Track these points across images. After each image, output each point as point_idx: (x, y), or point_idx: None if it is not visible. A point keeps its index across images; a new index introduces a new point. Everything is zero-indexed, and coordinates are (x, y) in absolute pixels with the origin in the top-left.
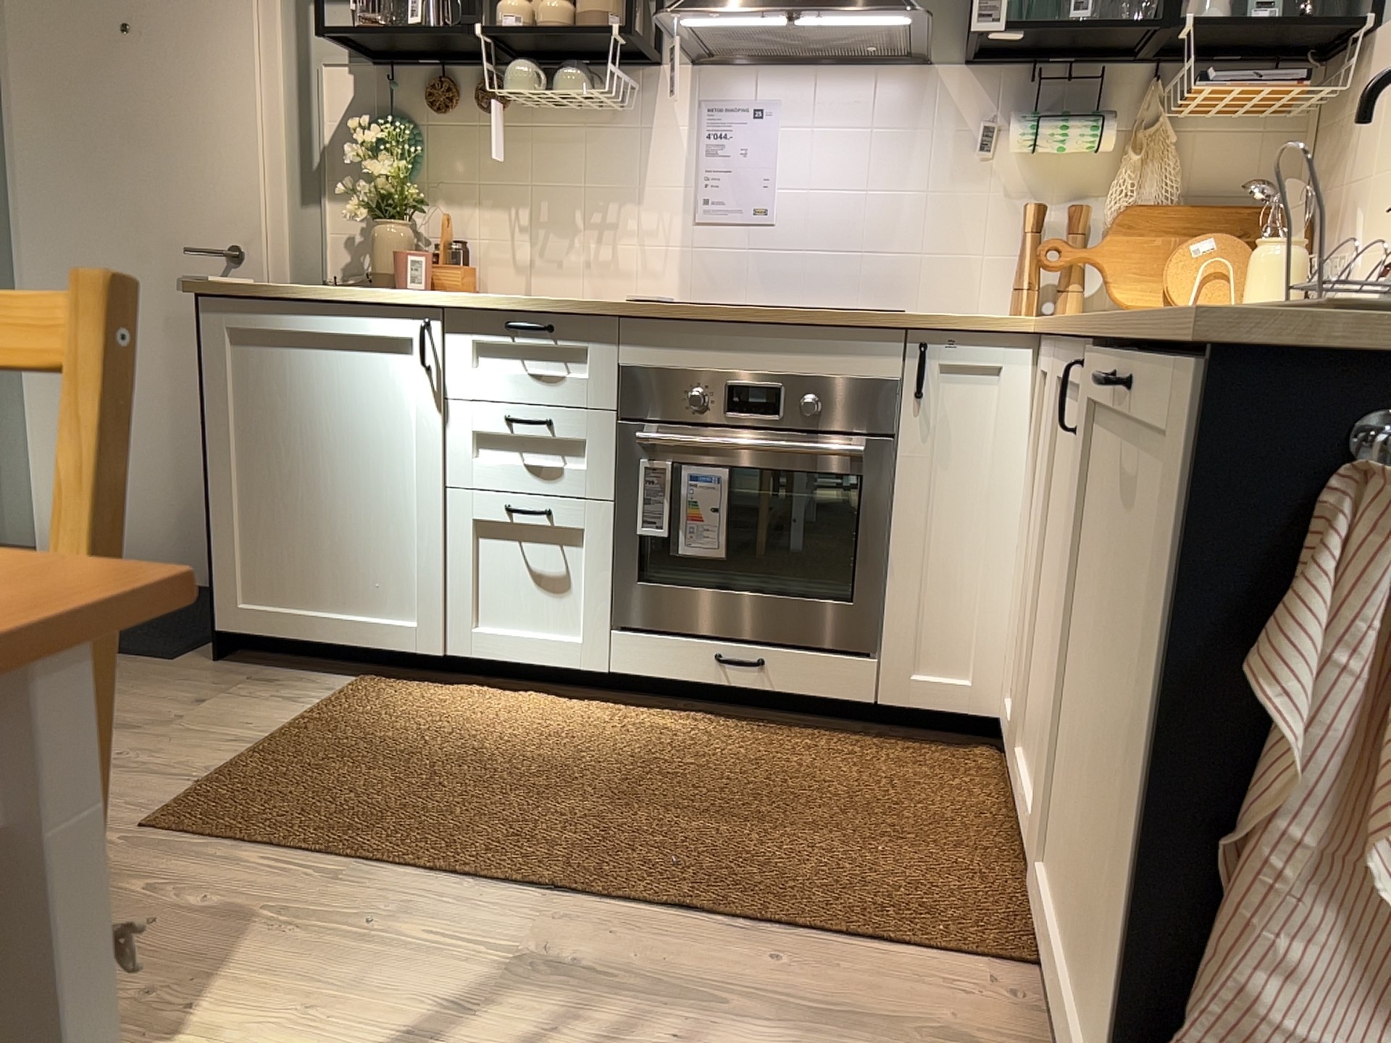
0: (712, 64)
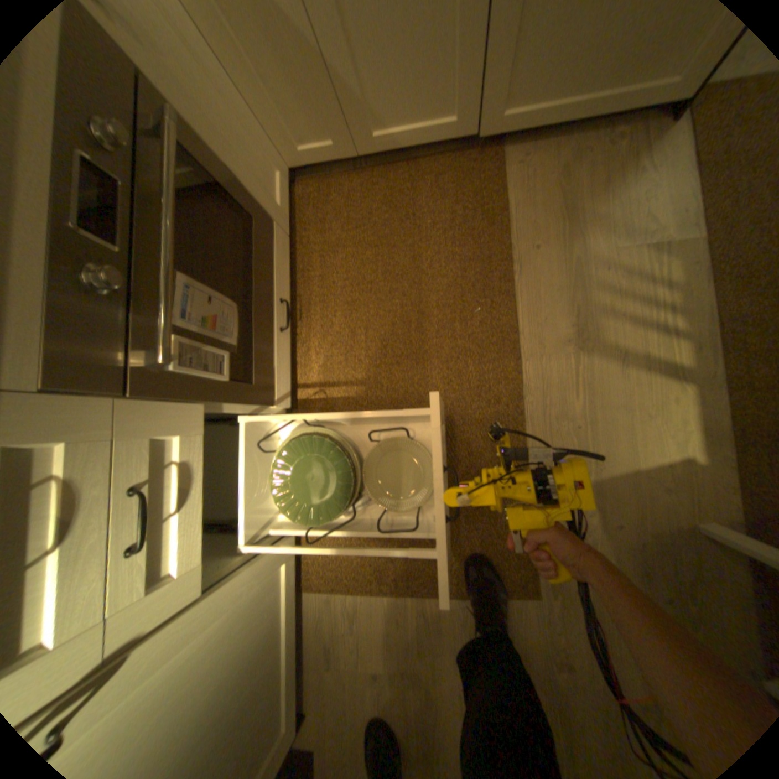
0: None
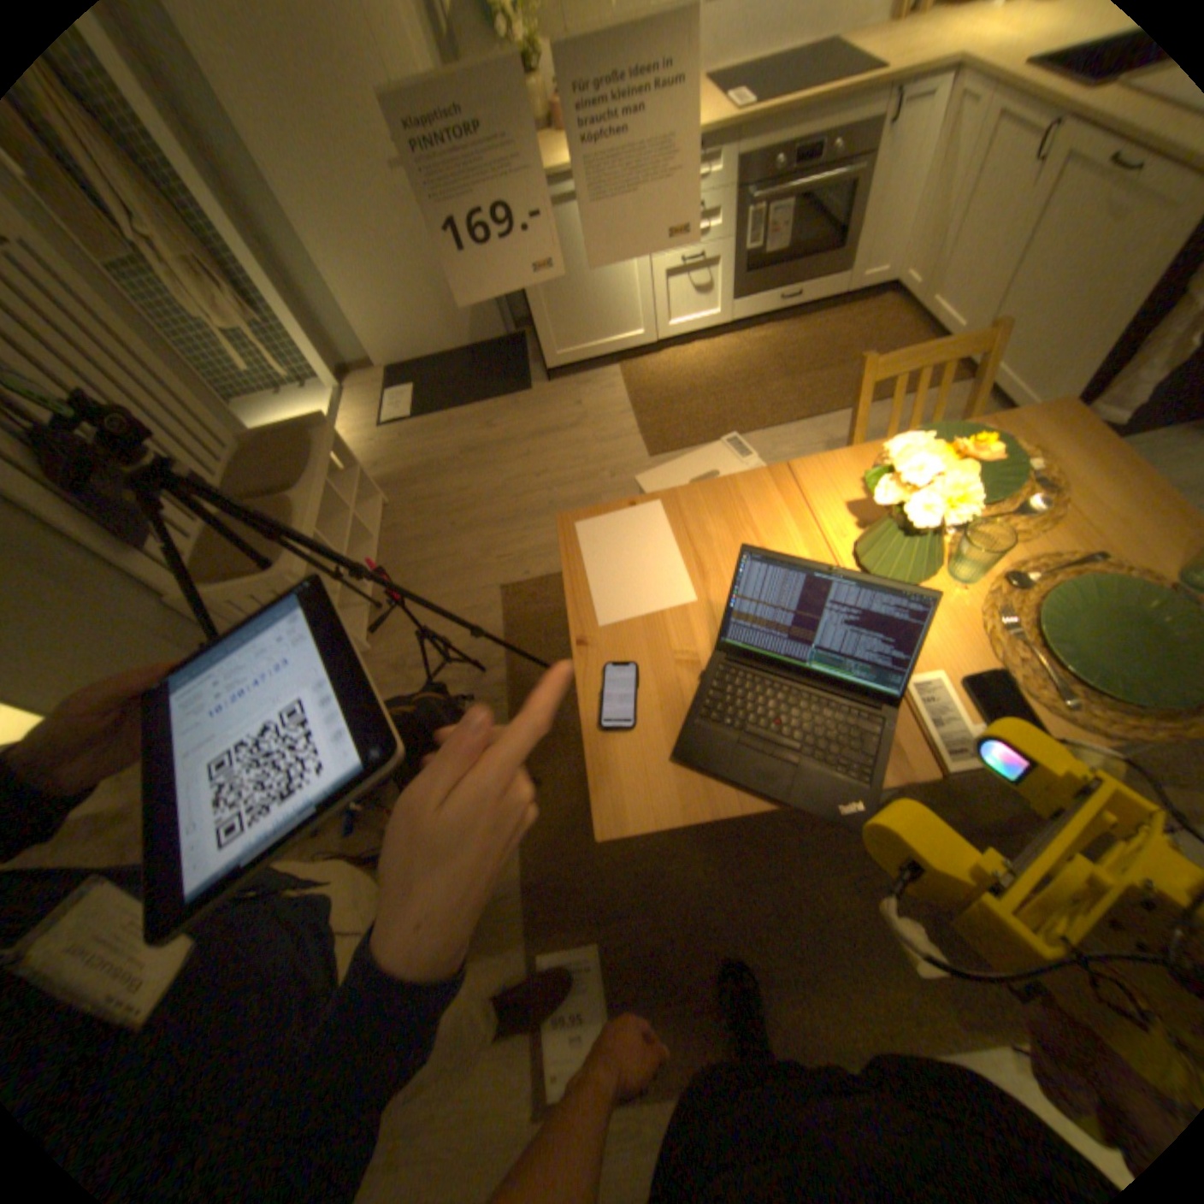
0: None
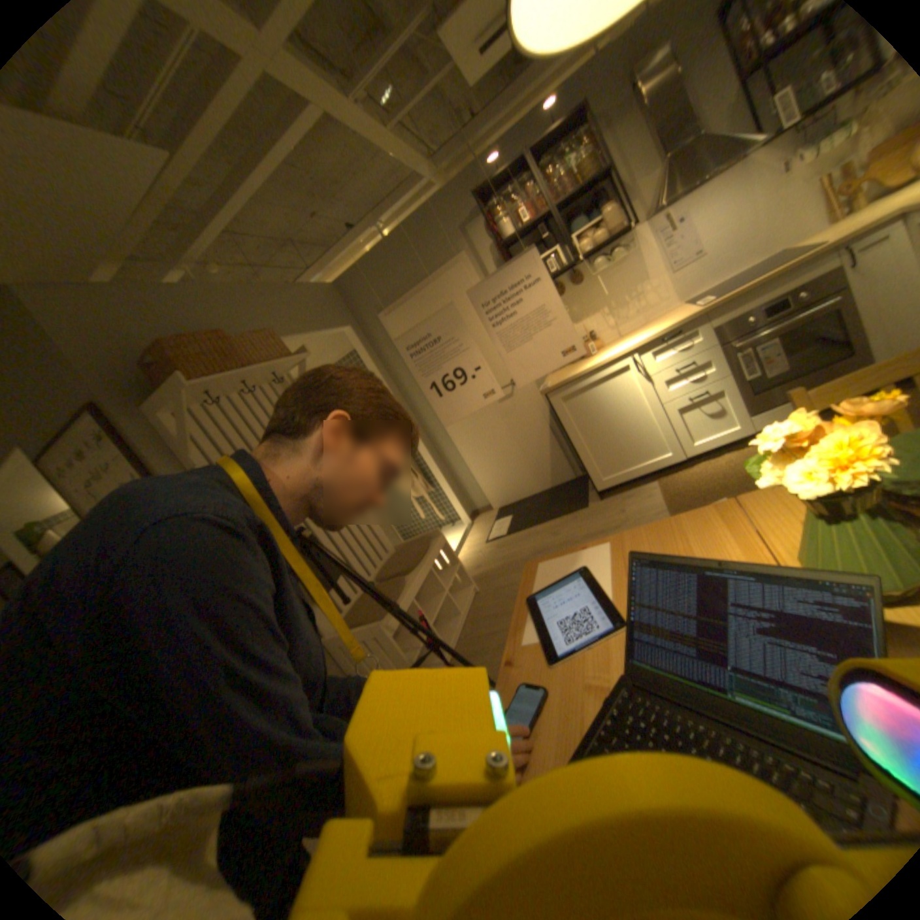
0: (656, 213)
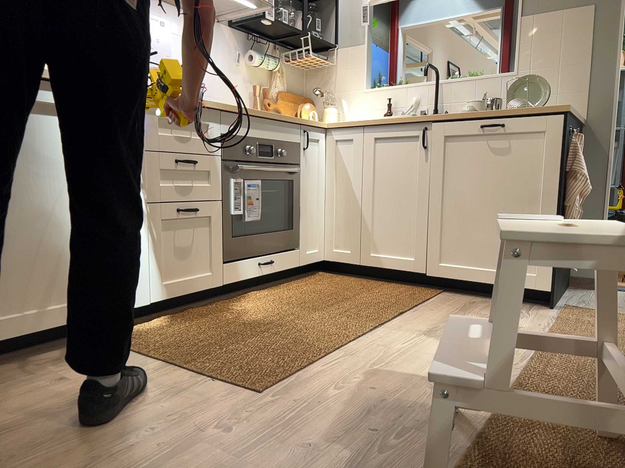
0: None
